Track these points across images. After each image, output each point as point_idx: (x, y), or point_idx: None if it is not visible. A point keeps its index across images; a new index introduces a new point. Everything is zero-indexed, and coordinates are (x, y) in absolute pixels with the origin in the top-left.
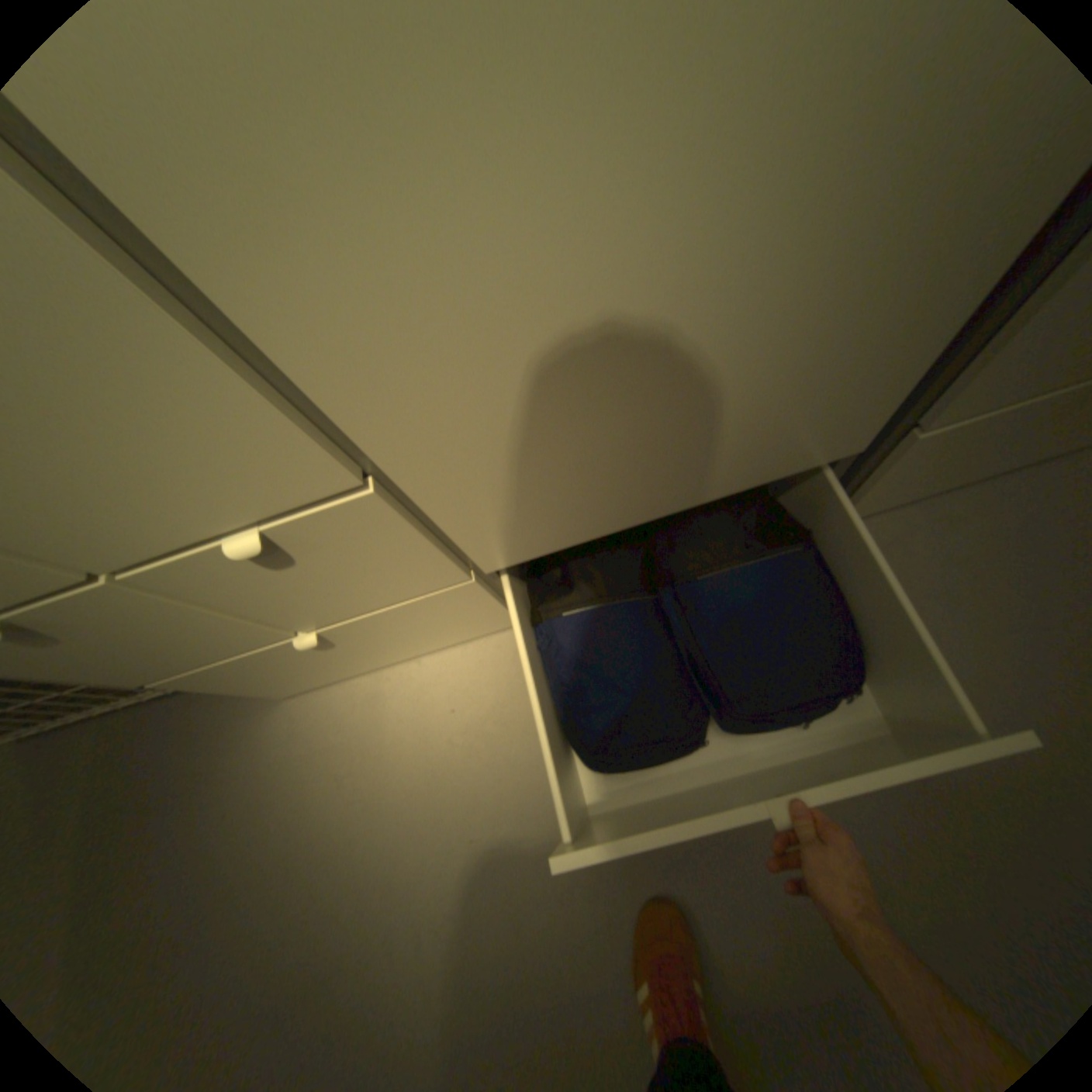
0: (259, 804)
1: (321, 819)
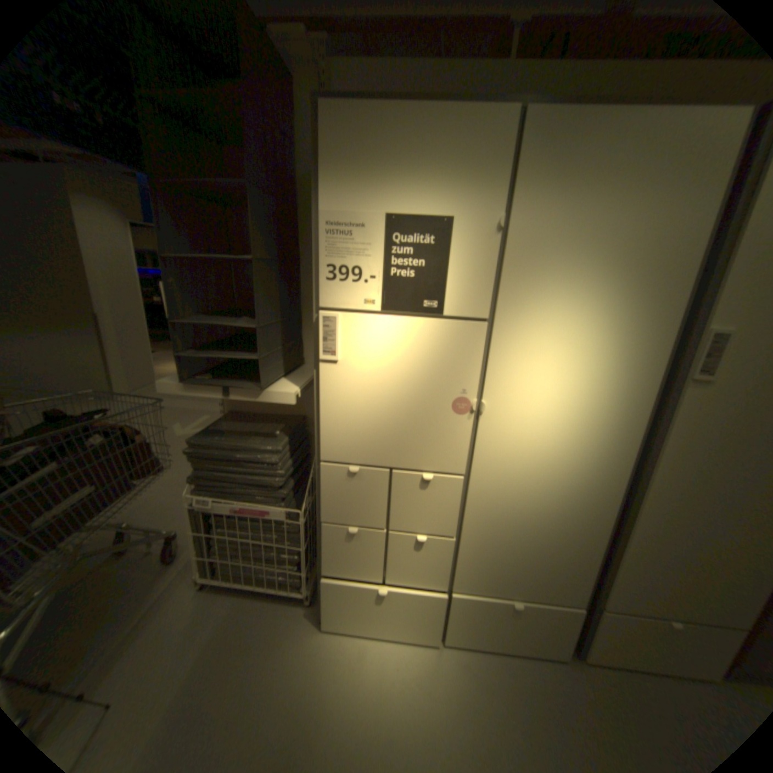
0: (294, 675)
1: (321, 696)
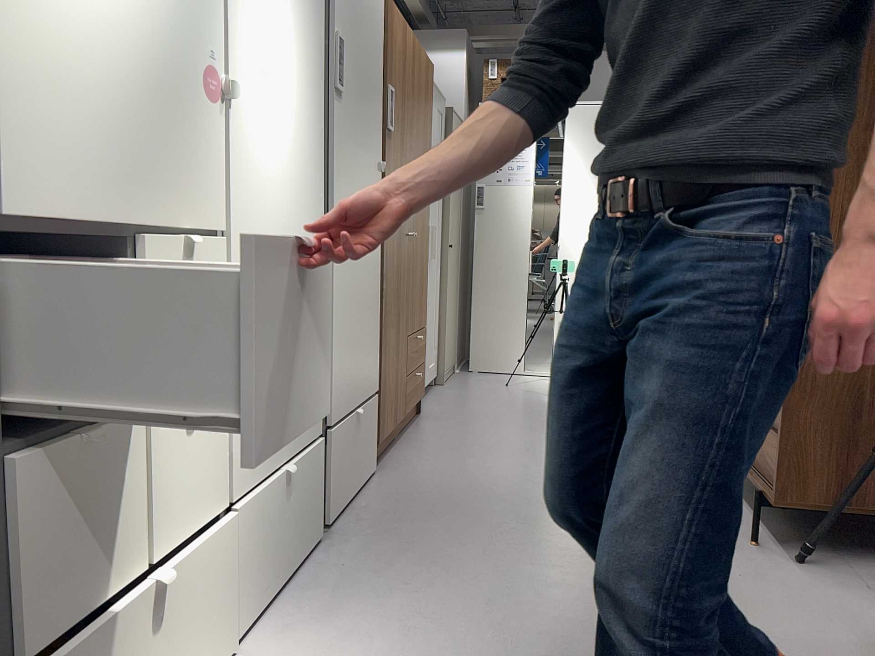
0: None
1: None
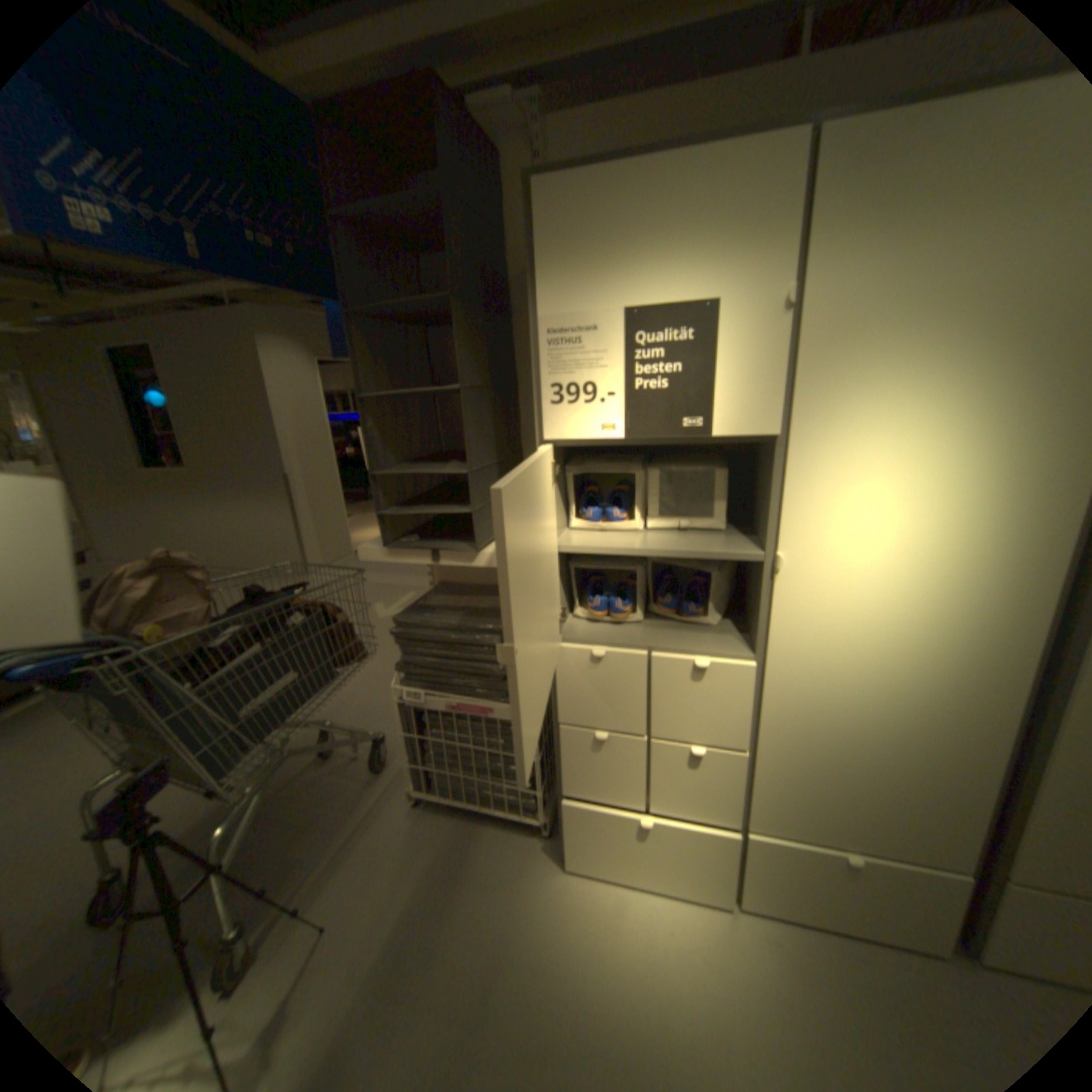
0: (532, 923)
1: (568, 955)
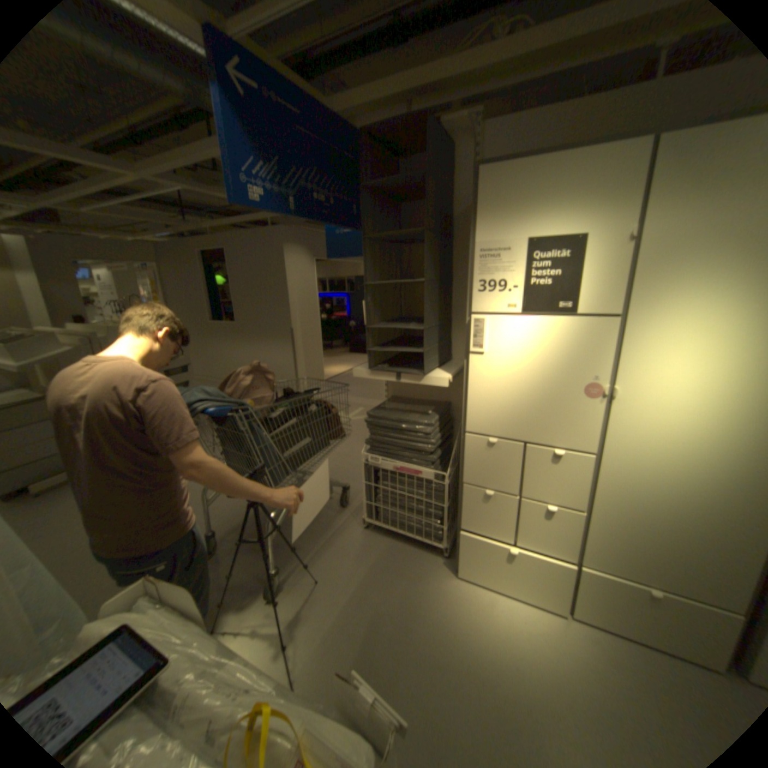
0: (438, 601)
1: (459, 621)
